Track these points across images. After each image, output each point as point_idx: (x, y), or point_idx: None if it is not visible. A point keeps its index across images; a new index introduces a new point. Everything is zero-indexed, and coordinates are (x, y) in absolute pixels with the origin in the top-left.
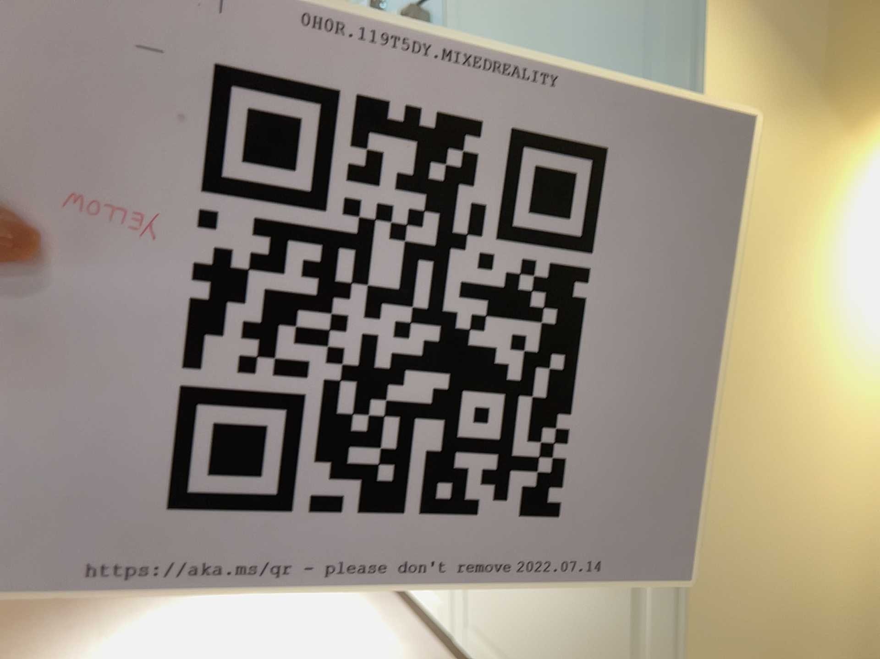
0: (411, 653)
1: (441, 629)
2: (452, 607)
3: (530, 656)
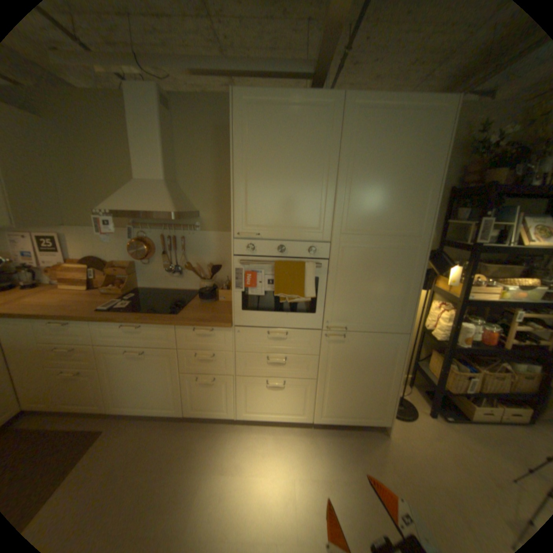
0: (289, 436)
1: (302, 423)
2: (309, 415)
3: (347, 412)
